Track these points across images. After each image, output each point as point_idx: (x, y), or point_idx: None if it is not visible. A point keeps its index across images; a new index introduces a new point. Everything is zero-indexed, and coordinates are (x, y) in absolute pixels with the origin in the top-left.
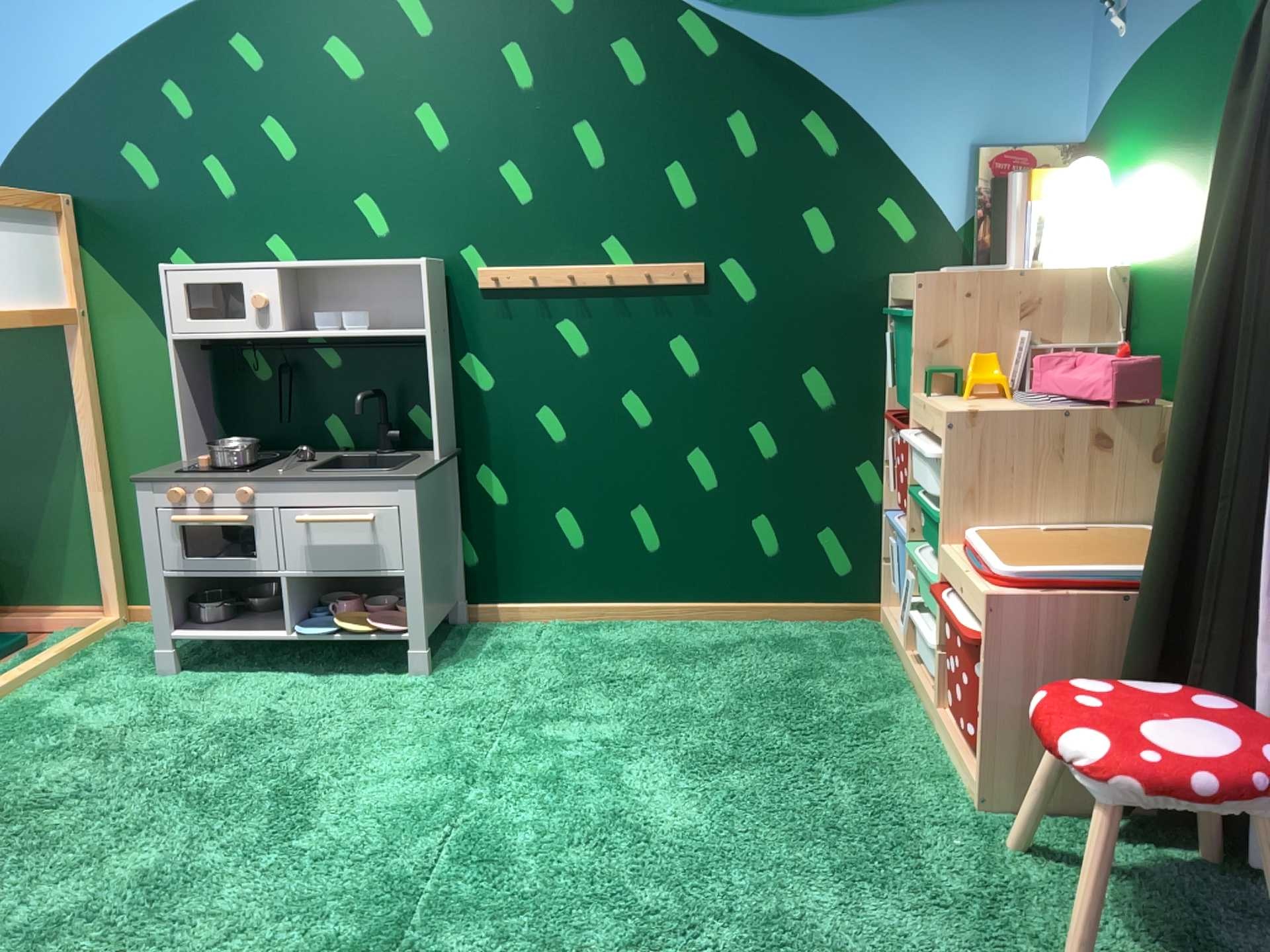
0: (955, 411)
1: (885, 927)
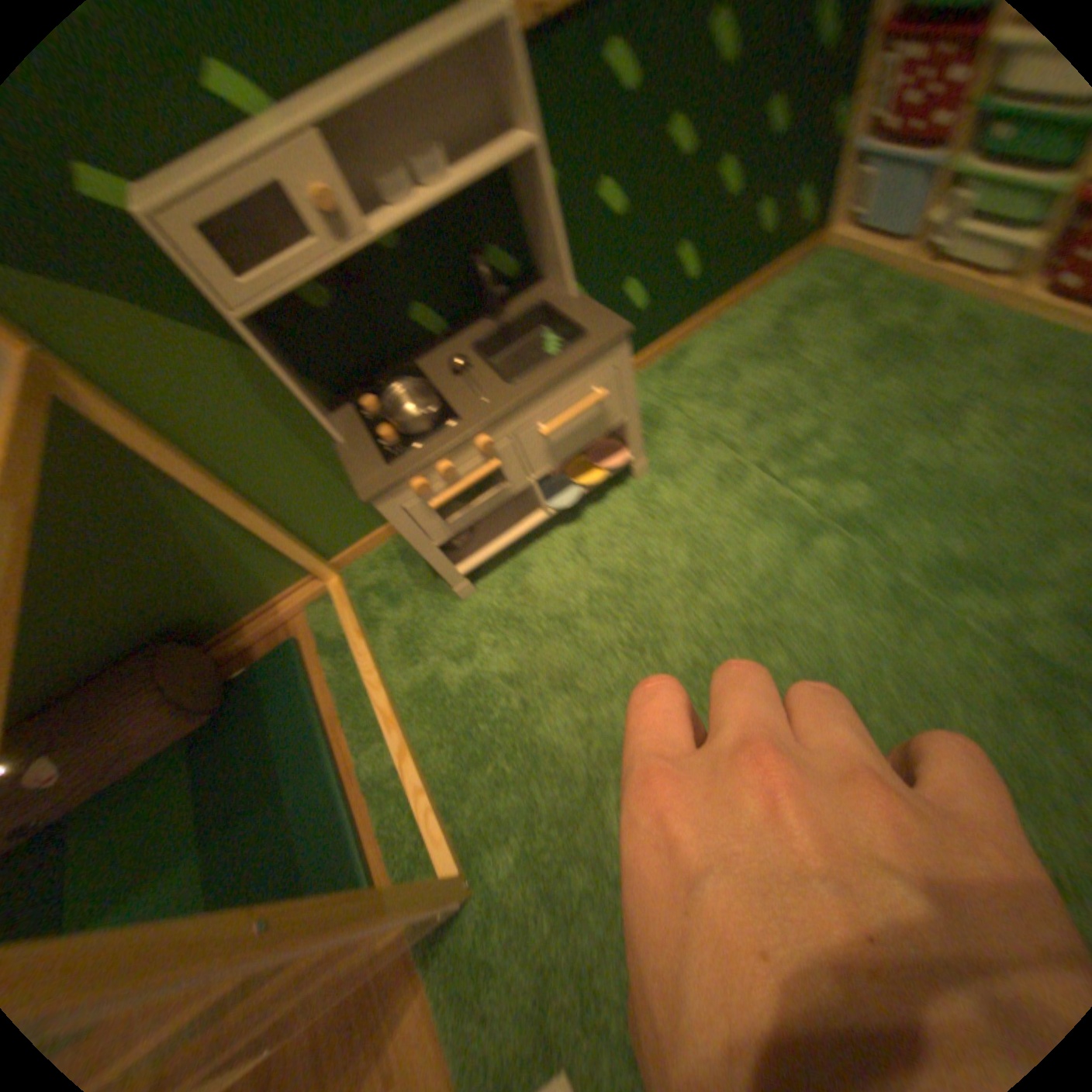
0: None
1: None
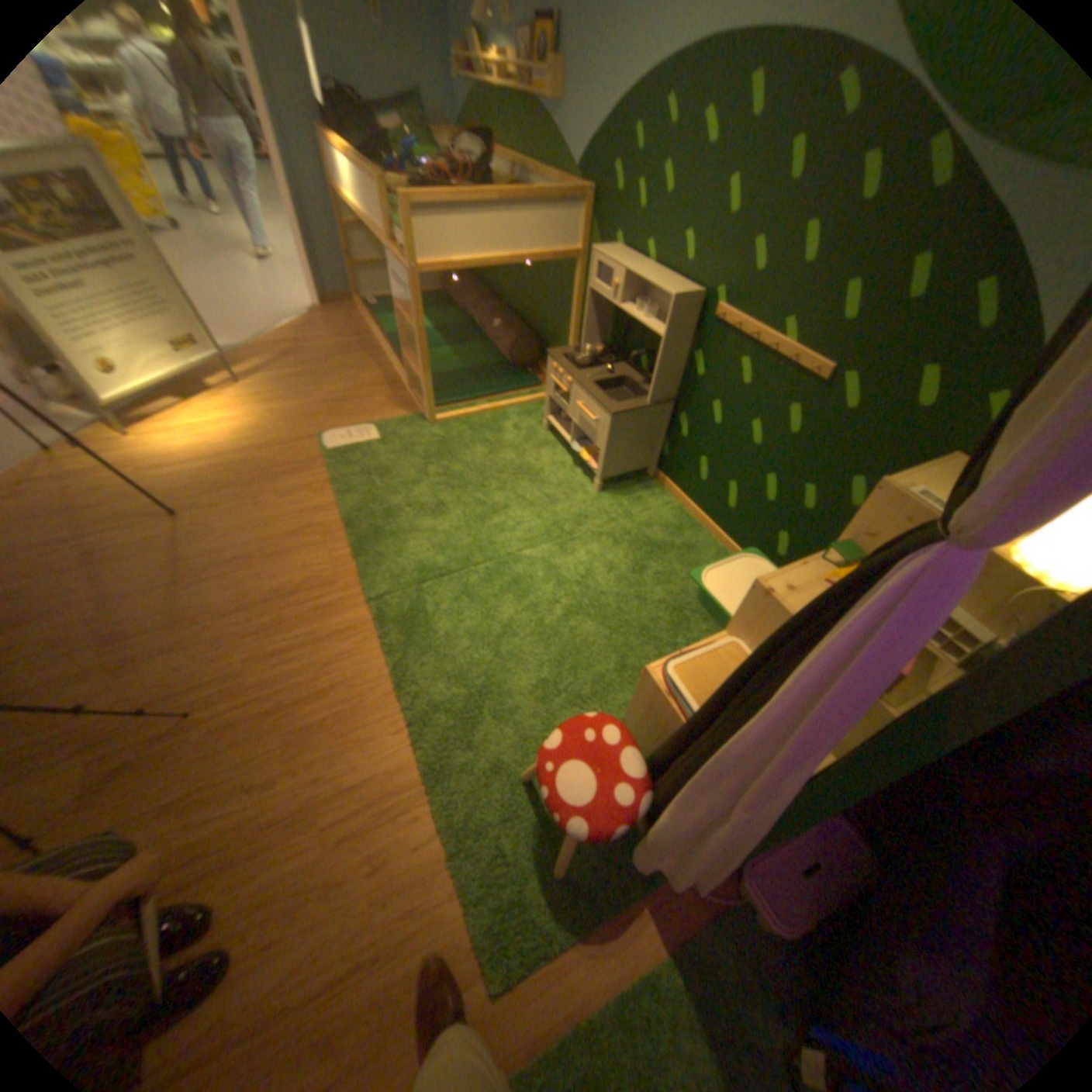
0: (770, 583)
1: (520, 705)
